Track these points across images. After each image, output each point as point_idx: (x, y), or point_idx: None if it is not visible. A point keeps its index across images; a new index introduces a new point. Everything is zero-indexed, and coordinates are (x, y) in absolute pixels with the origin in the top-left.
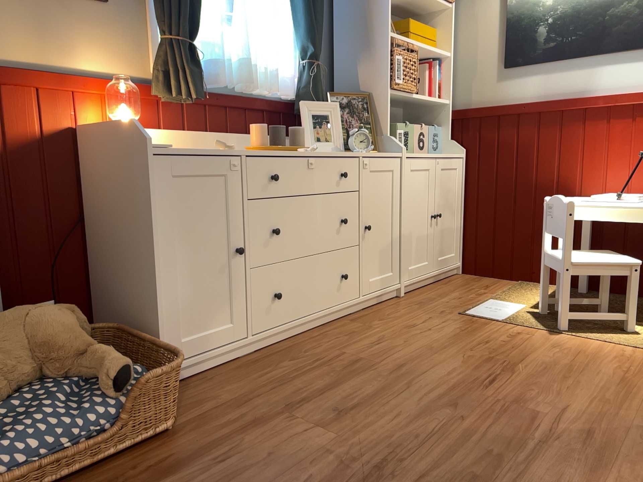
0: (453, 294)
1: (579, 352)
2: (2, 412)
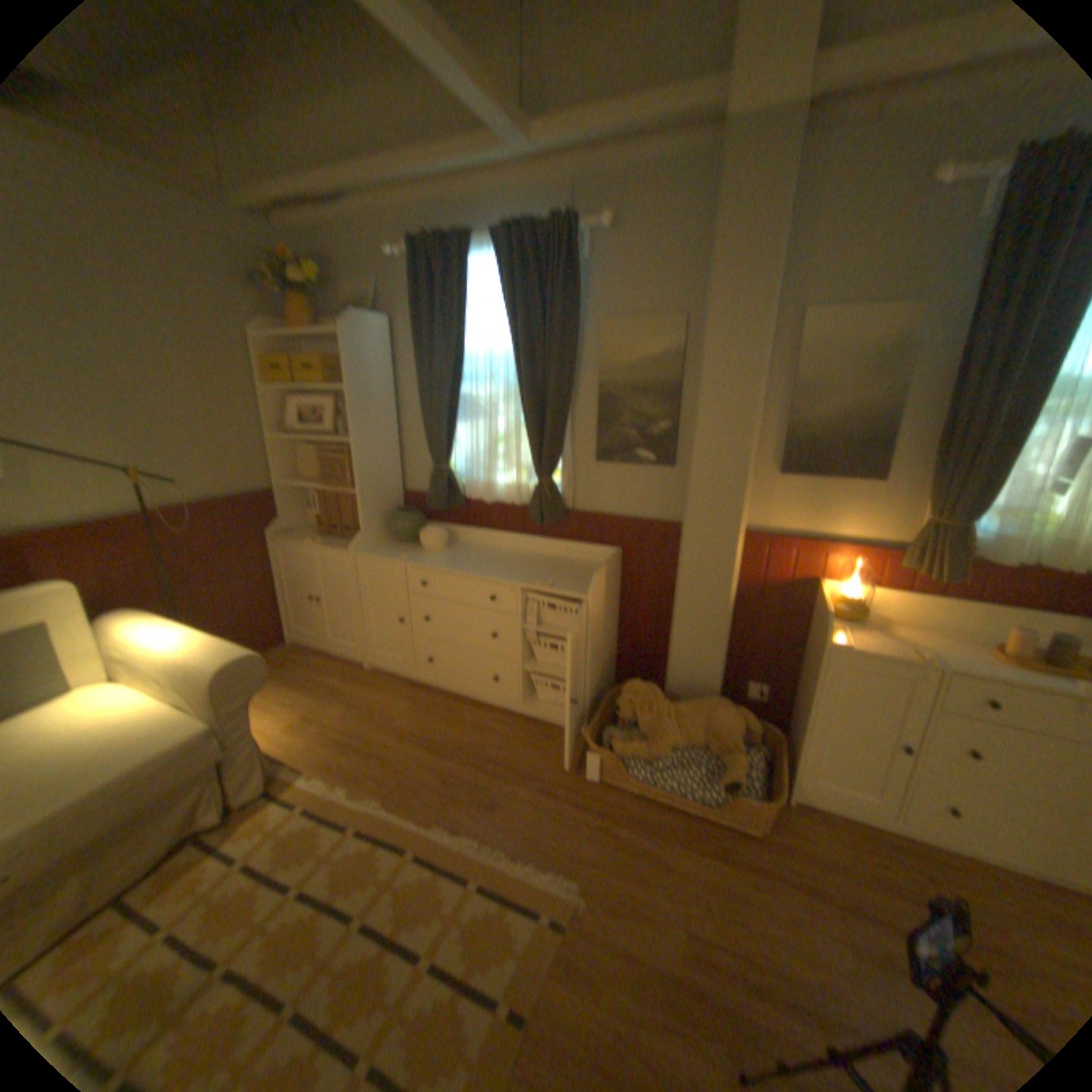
0: None
1: None
2: (681, 756)
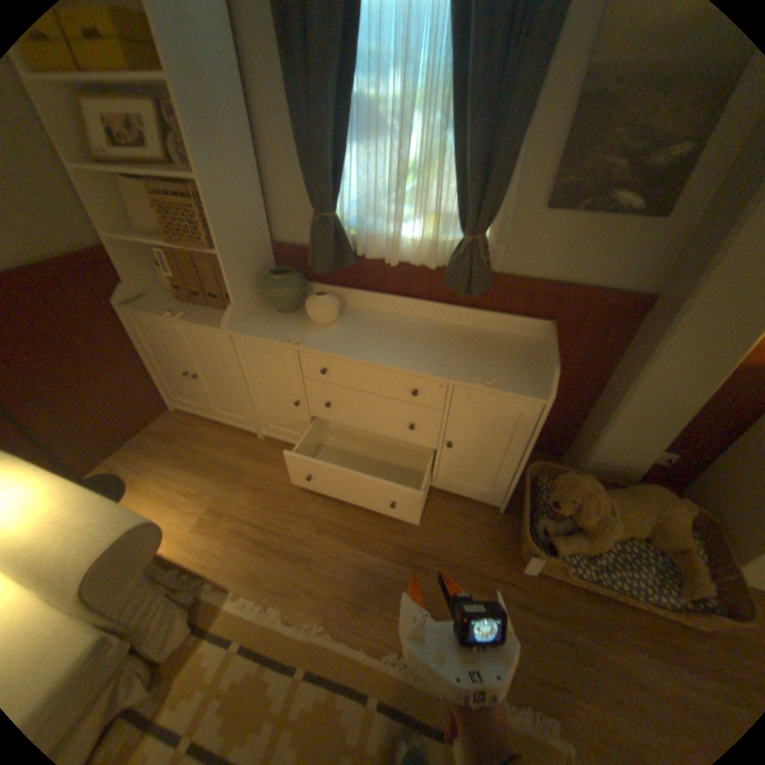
0: None
1: None
2: (621, 548)
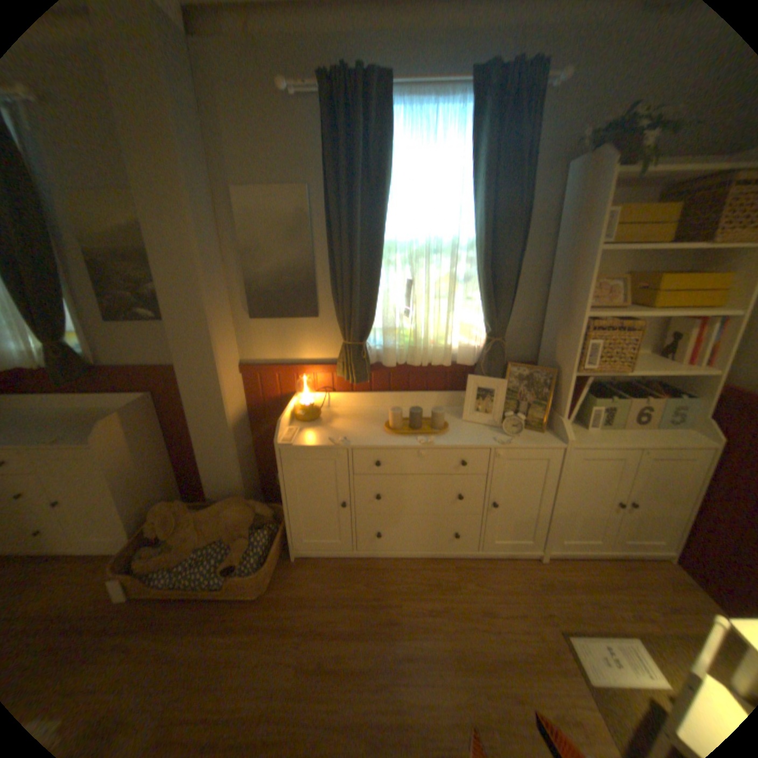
0: (607, 597)
1: None
2: (199, 554)
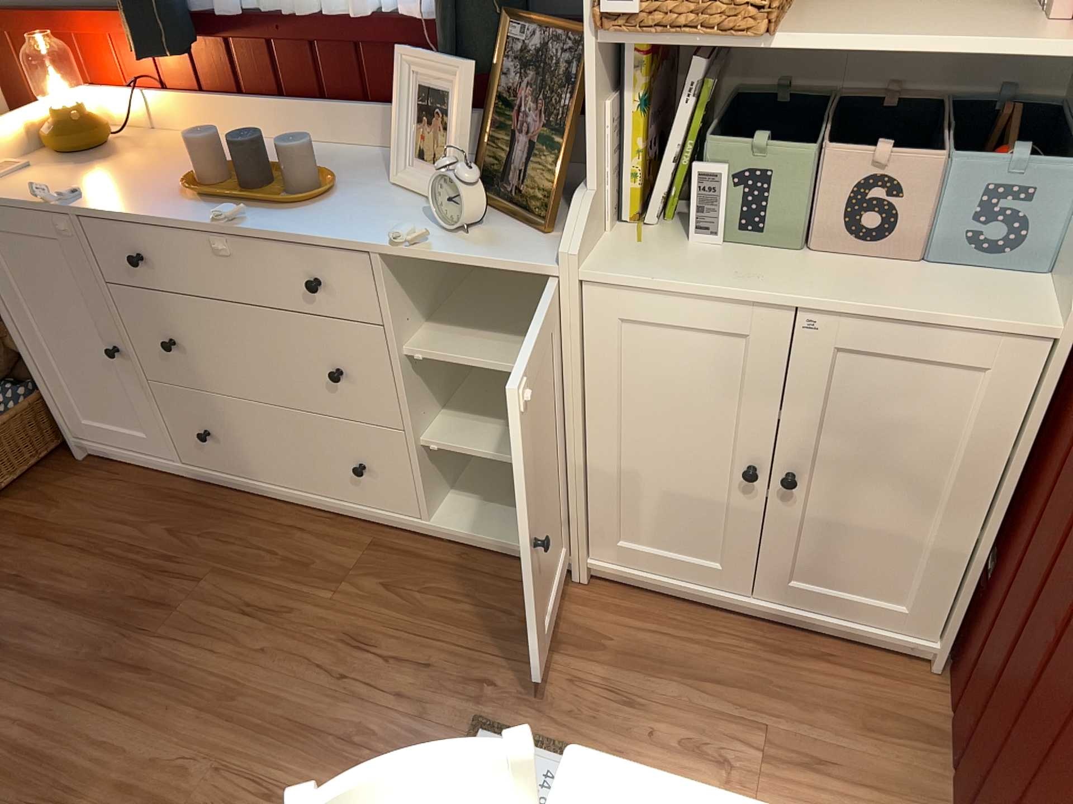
0: (661, 679)
1: None
2: None
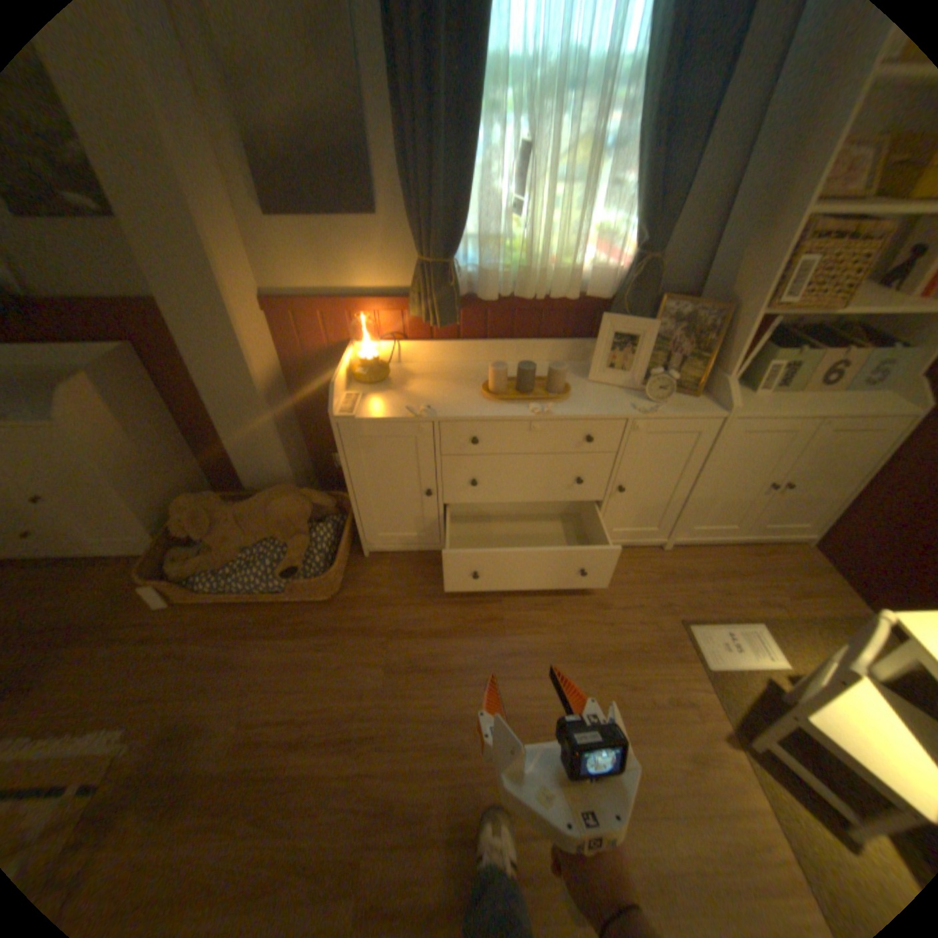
0: (733, 583)
1: (708, 796)
2: (249, 553)
